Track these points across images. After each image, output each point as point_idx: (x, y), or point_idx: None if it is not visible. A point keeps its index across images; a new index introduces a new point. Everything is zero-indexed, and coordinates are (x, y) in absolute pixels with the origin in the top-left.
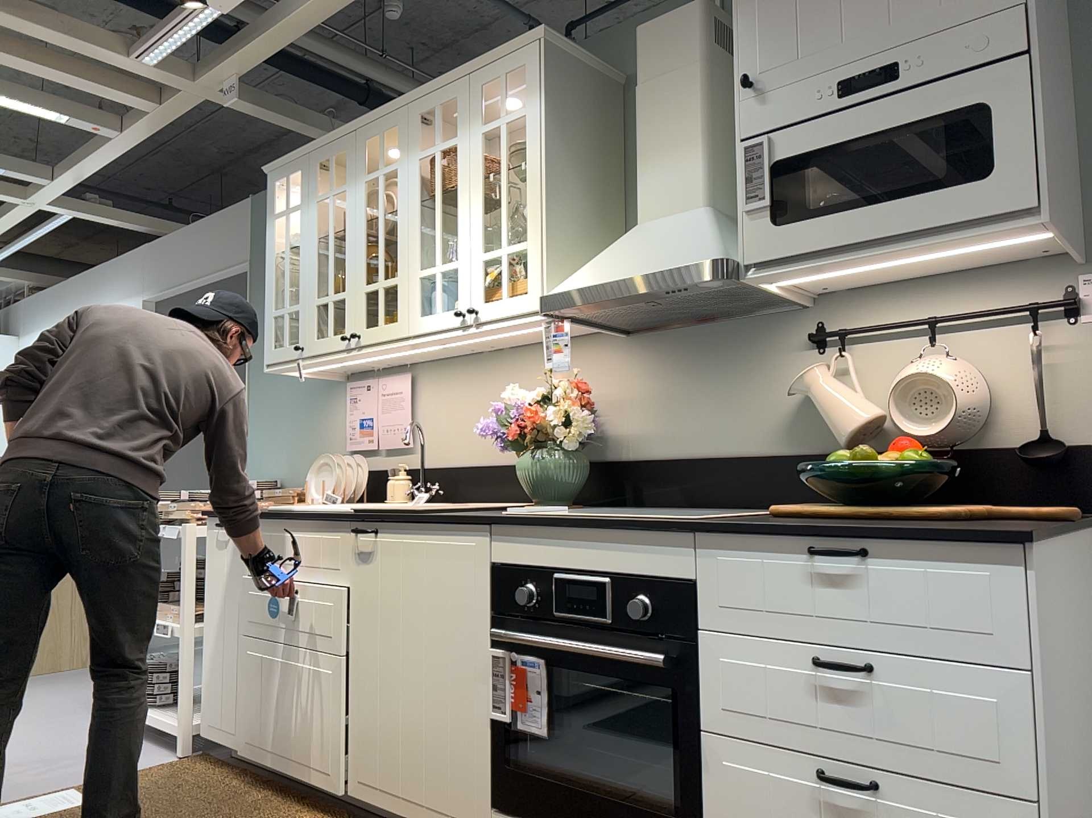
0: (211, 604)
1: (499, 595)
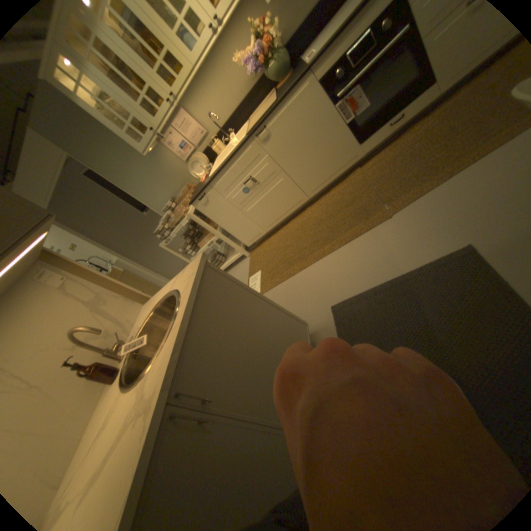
0: (220, 219)
1: (328, 85)
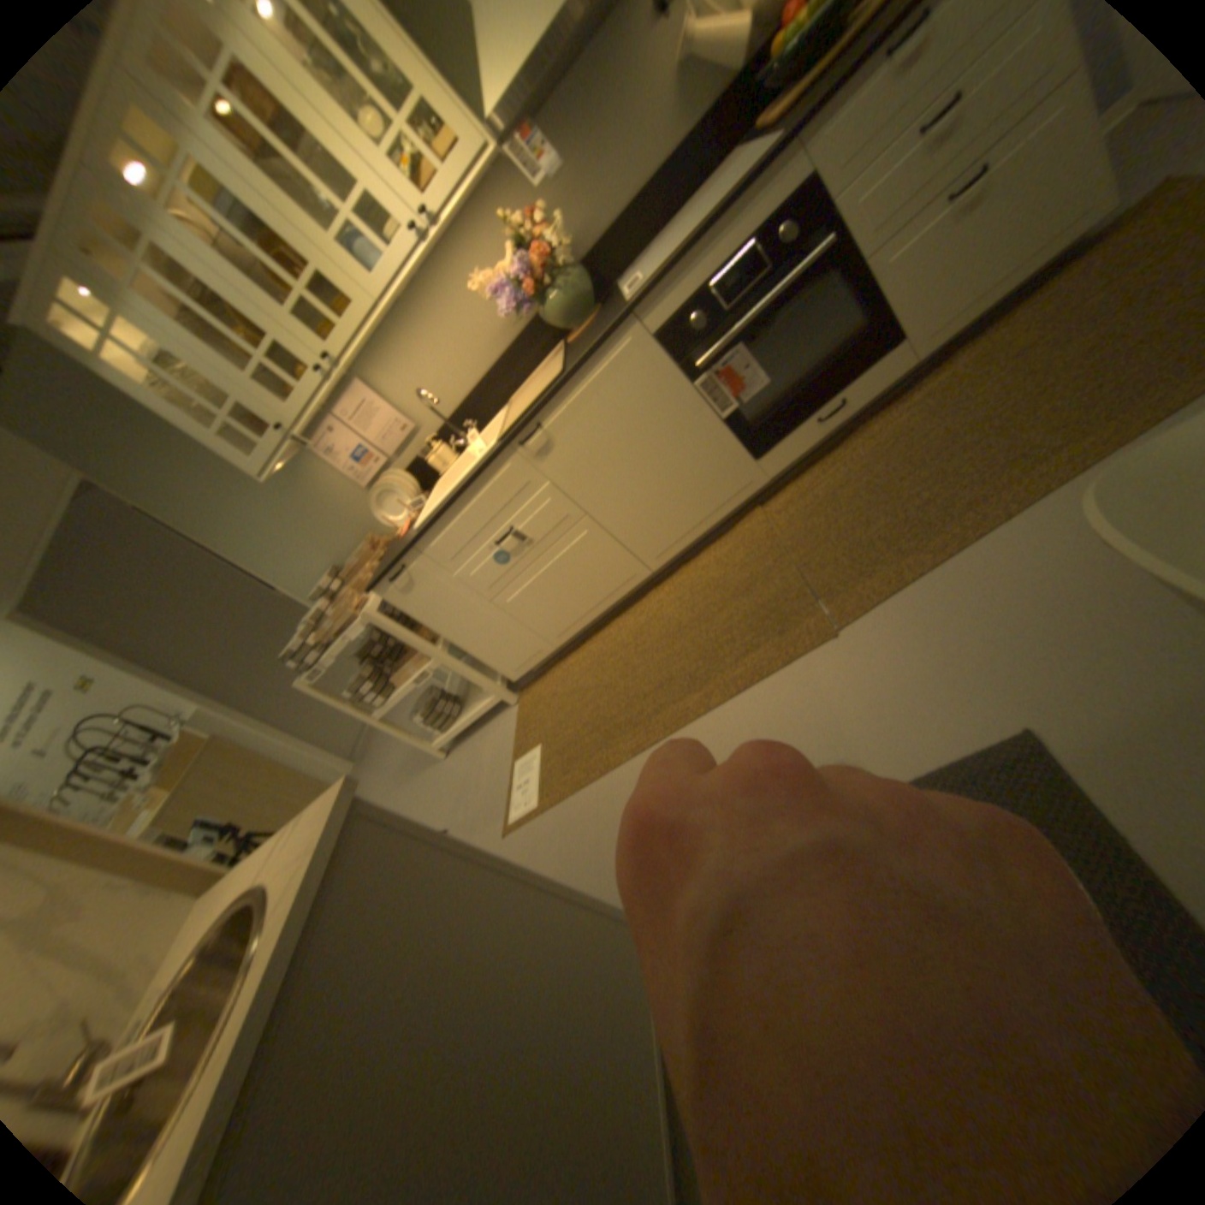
0: (444, 621)
1: (676, 343)
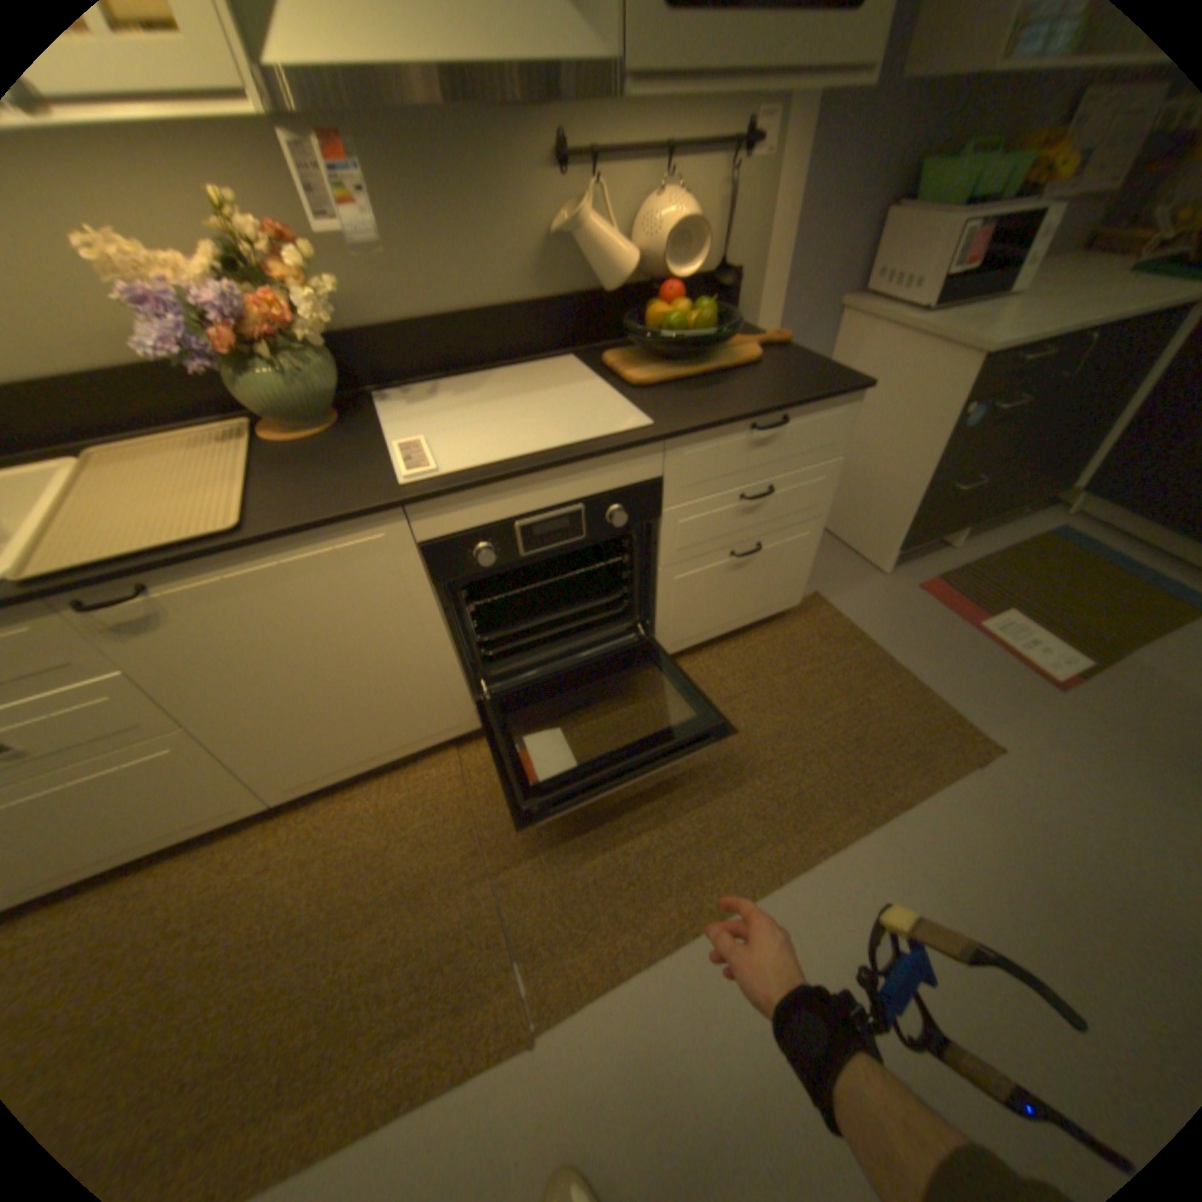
0: None
1: (442, 566)
